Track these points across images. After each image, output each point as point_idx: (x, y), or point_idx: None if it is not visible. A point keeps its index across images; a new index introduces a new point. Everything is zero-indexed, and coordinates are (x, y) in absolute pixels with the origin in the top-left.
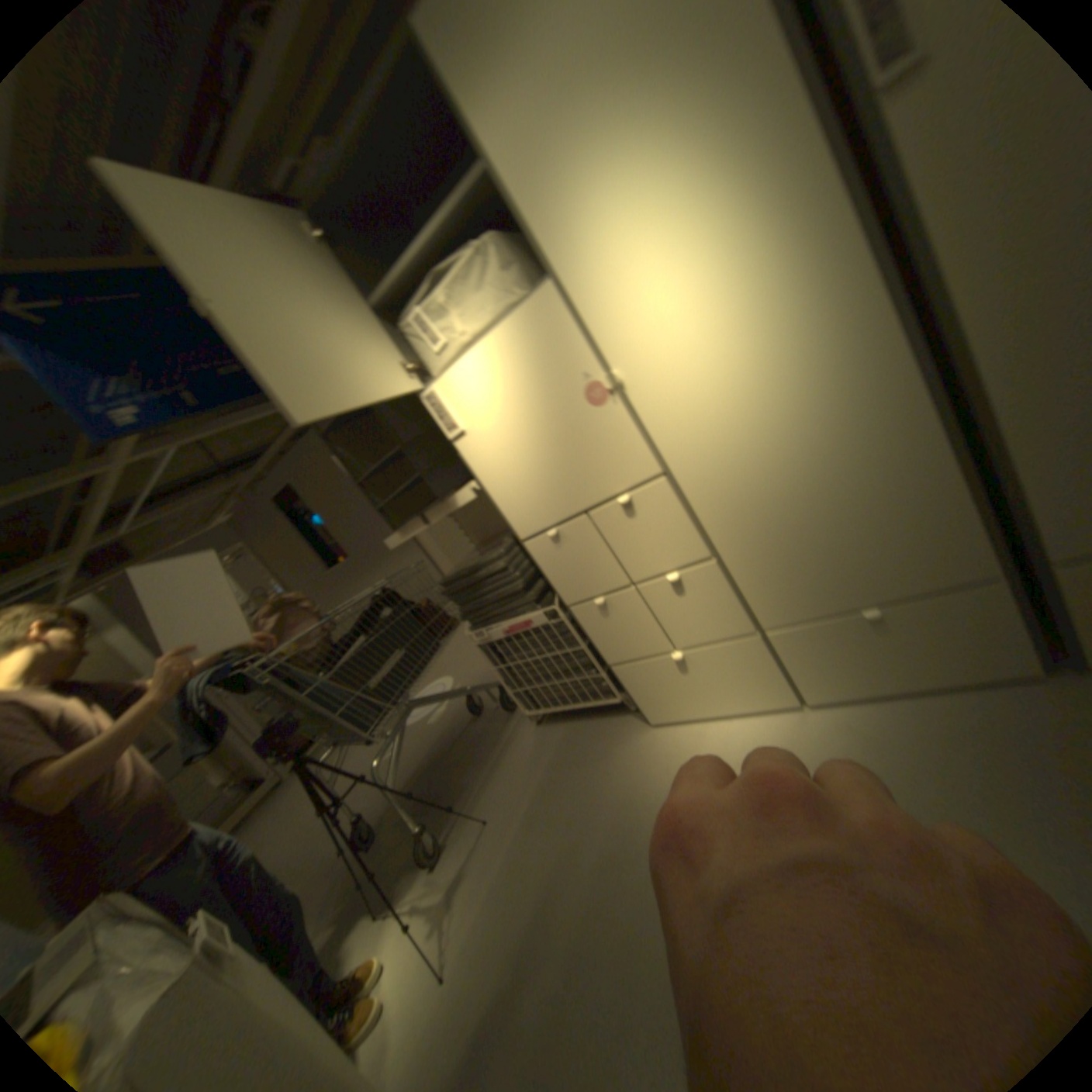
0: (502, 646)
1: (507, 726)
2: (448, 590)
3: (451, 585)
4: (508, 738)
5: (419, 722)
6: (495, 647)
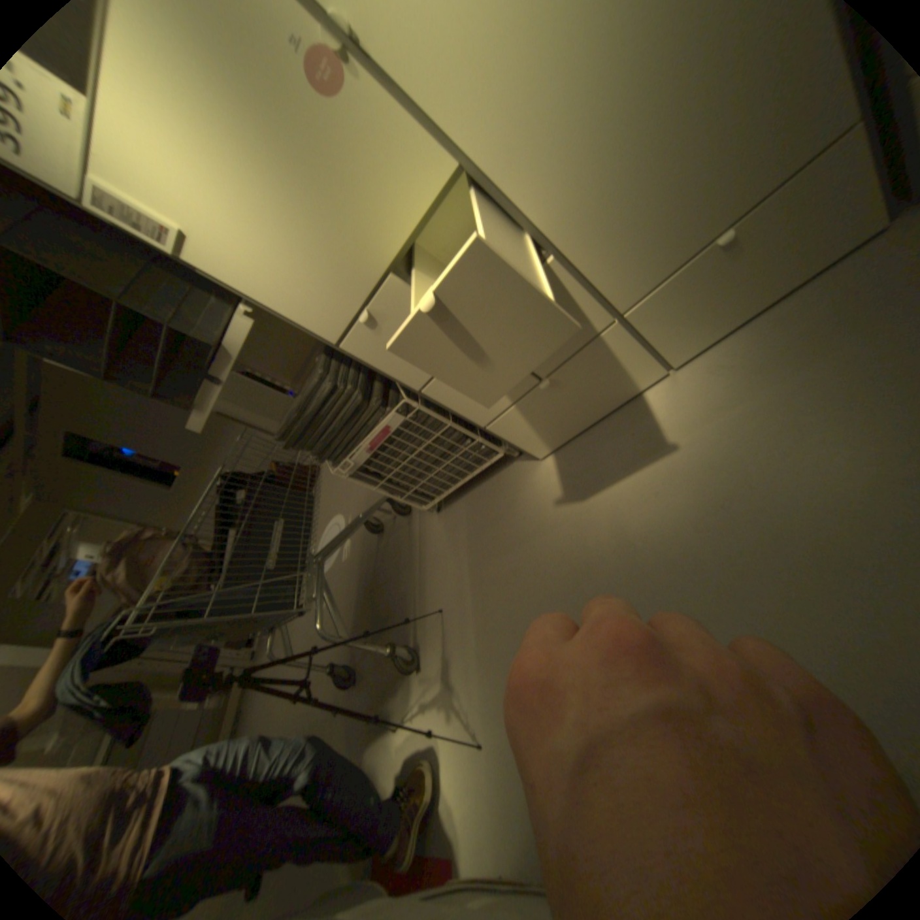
0: (375, 464)
1: (414, 527)
2: (292, 441)
3: (291, 434)
4: (421, 535)
5: (336, 563)
6: (369, 469)
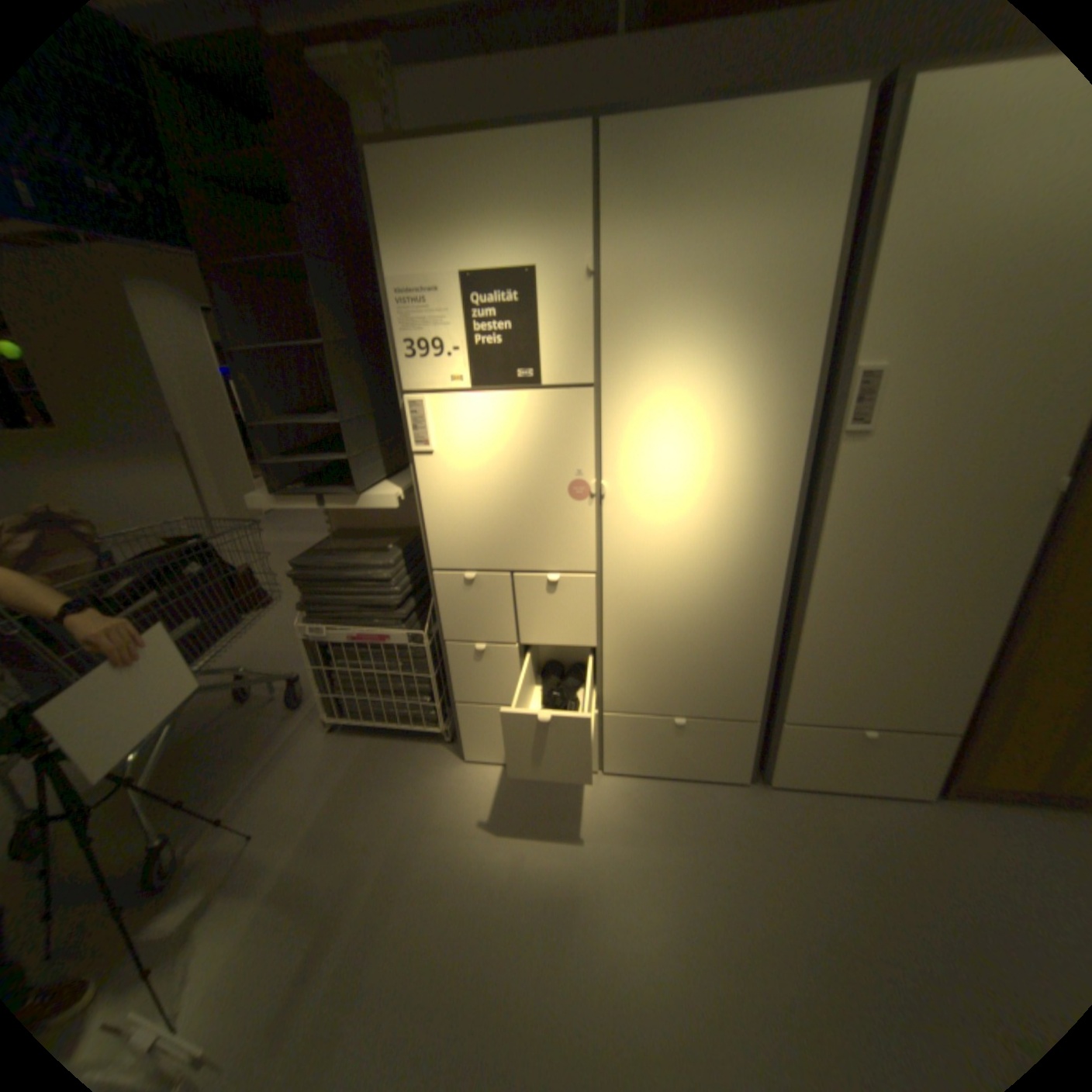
0: (338, 649)
1: (286, 725)
2: (303, 576)
3: (309, 571)
4: (288, 739)
5: None
6: (325, 646)
